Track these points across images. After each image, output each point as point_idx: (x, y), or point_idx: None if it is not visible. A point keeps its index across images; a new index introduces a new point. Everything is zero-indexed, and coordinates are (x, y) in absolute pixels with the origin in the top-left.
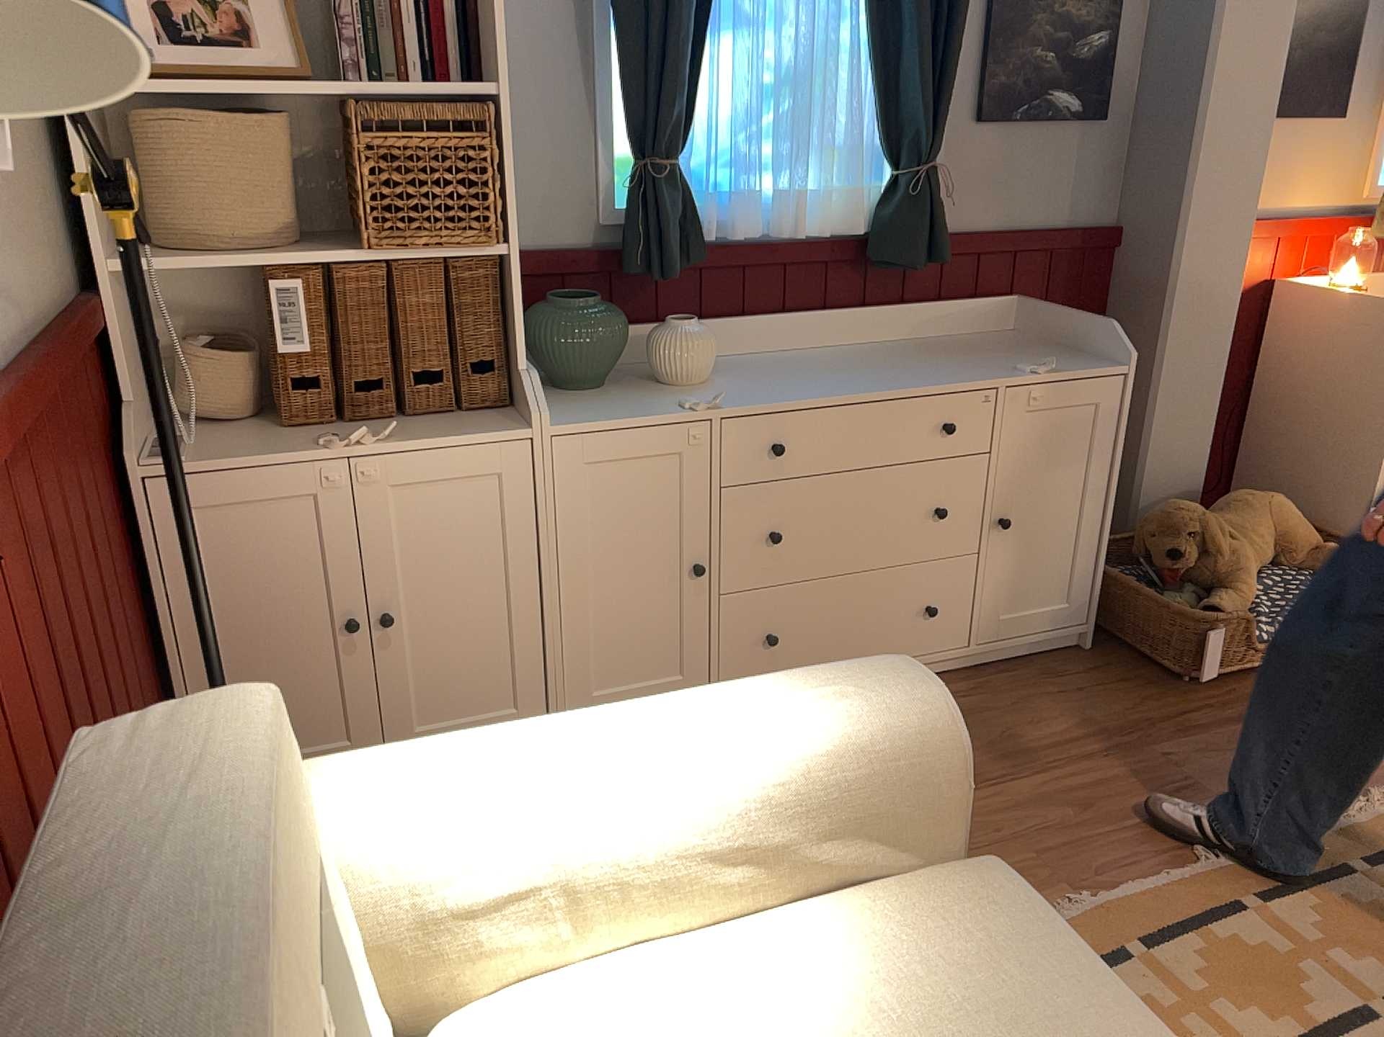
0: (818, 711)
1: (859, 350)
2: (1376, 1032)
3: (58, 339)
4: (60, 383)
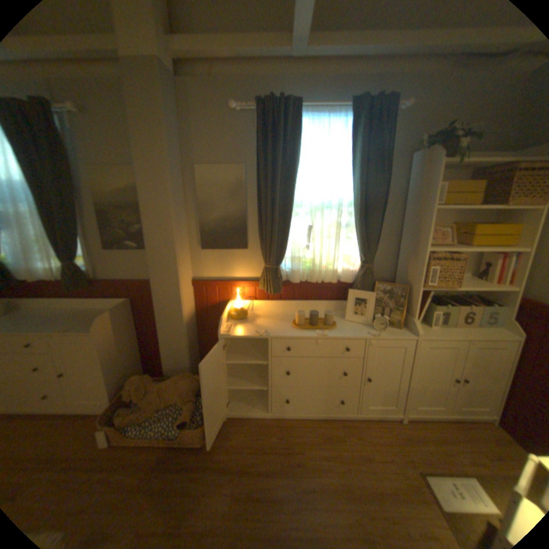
0: None
1: (66, 312)
2: None
3: None
4: None
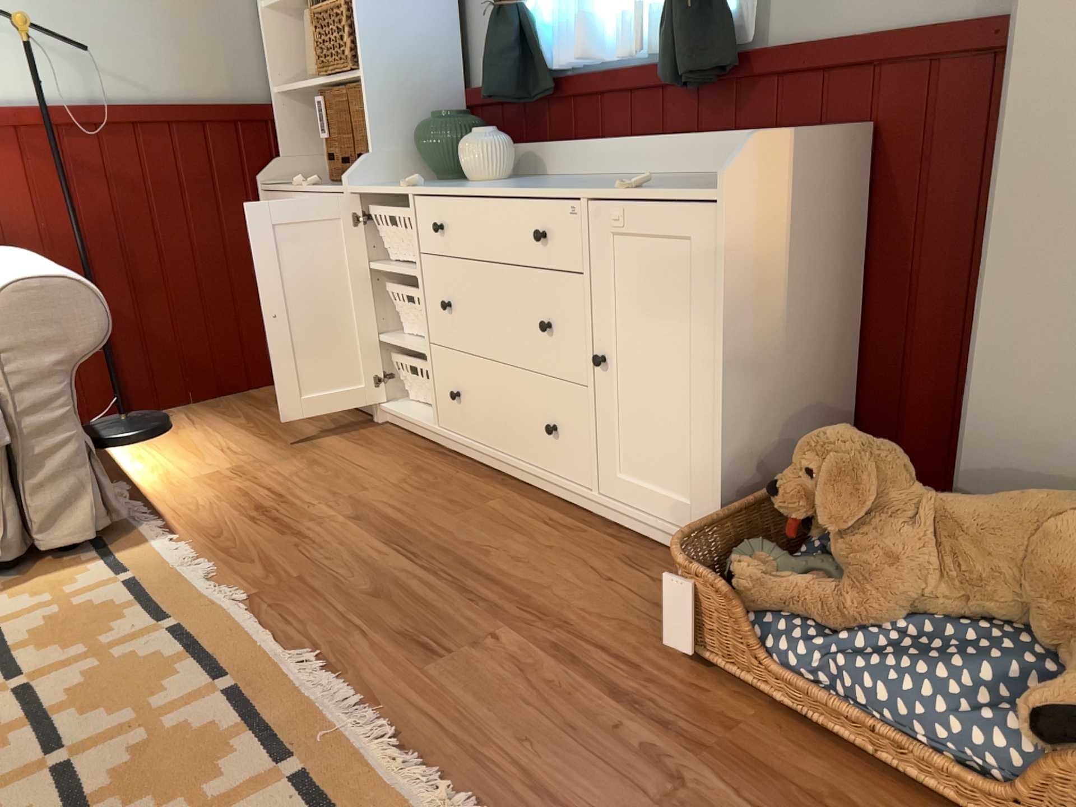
0: (11, 273)
1: (652, 176)
2: (35, 752)
3: (173, 108)
4: (161, 125)
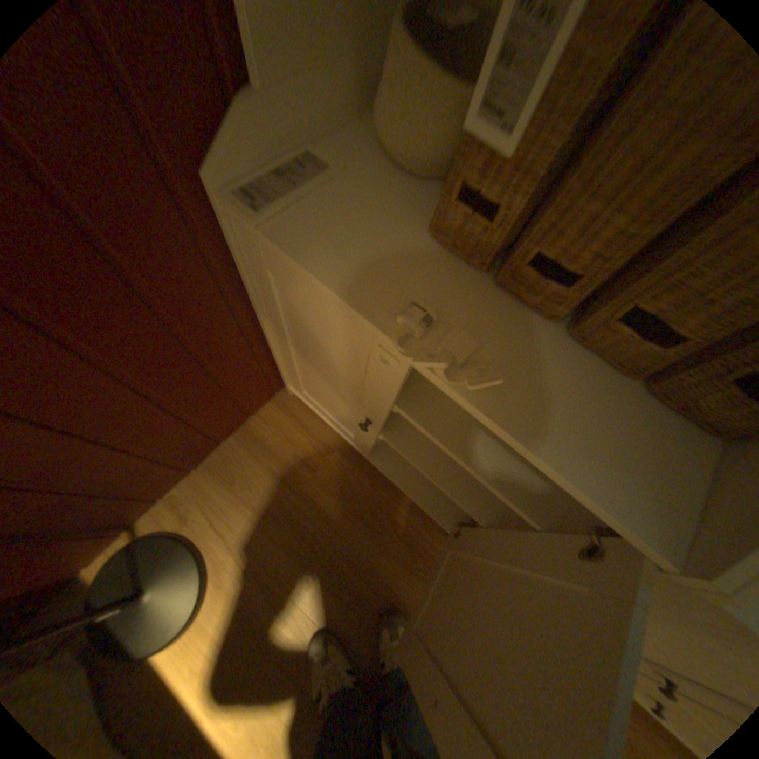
0: None
1: None
2: None
3: None
4: None
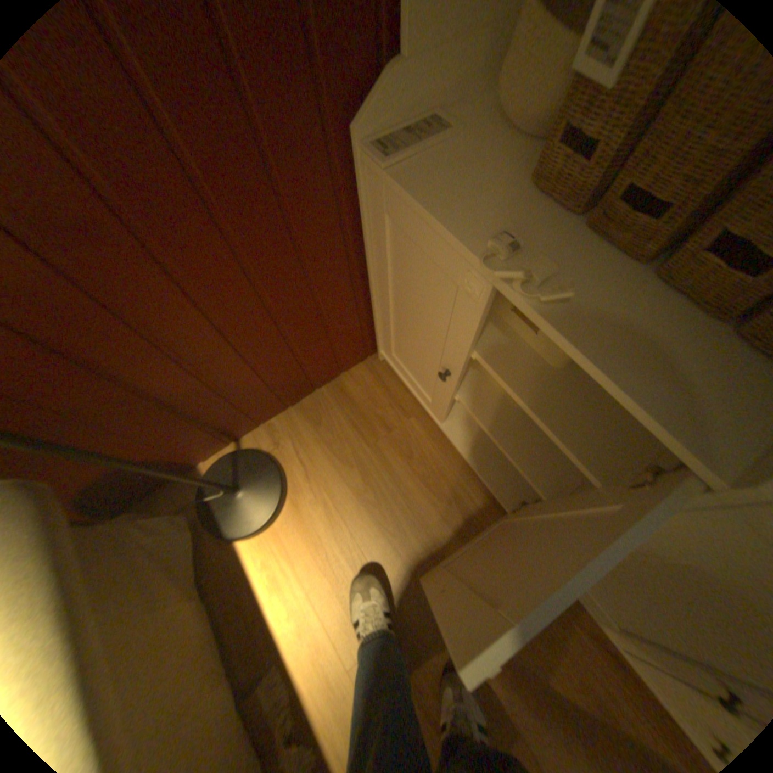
0: None
1: None
2: None
3: None
4: None
